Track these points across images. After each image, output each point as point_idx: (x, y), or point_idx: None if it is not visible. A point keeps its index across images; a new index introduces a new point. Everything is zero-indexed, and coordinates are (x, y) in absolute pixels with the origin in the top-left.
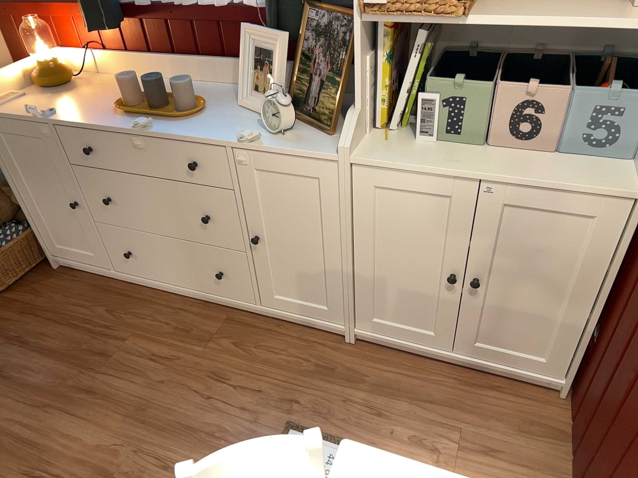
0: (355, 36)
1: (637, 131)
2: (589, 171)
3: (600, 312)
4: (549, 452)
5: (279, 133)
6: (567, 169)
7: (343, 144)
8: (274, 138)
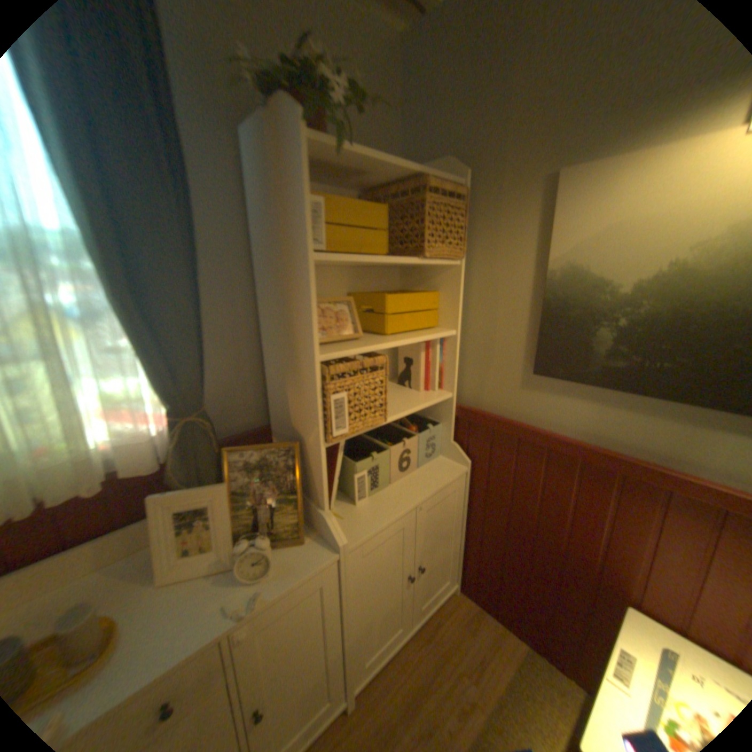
0: (320, 456)
1: (444, 439)
2: (440, 467)
3: (468, 532)
4: (494, 630)
5: (263, 577)
6: (434, 472)
7: (339, 542)
8: (261, 586)
